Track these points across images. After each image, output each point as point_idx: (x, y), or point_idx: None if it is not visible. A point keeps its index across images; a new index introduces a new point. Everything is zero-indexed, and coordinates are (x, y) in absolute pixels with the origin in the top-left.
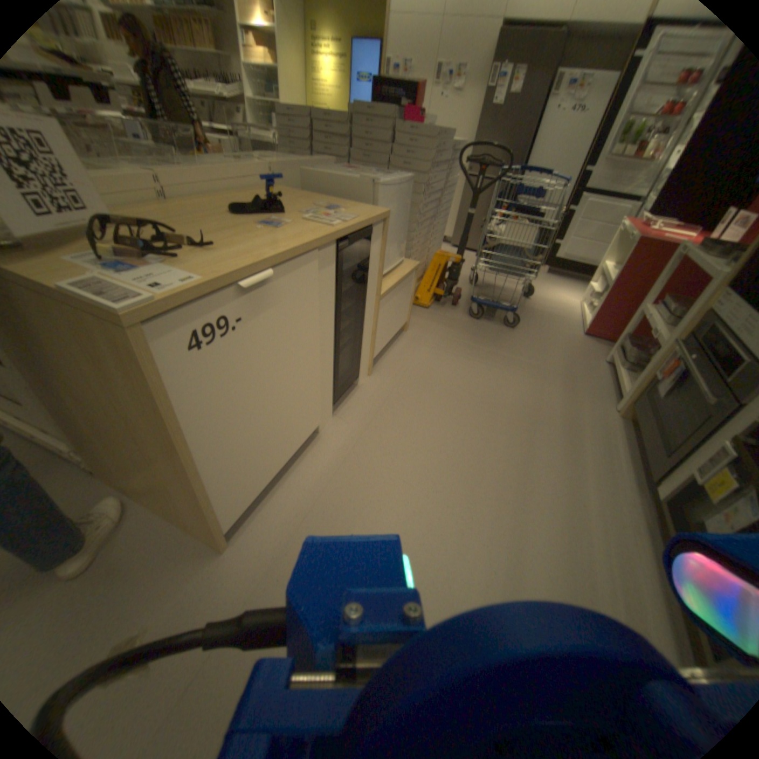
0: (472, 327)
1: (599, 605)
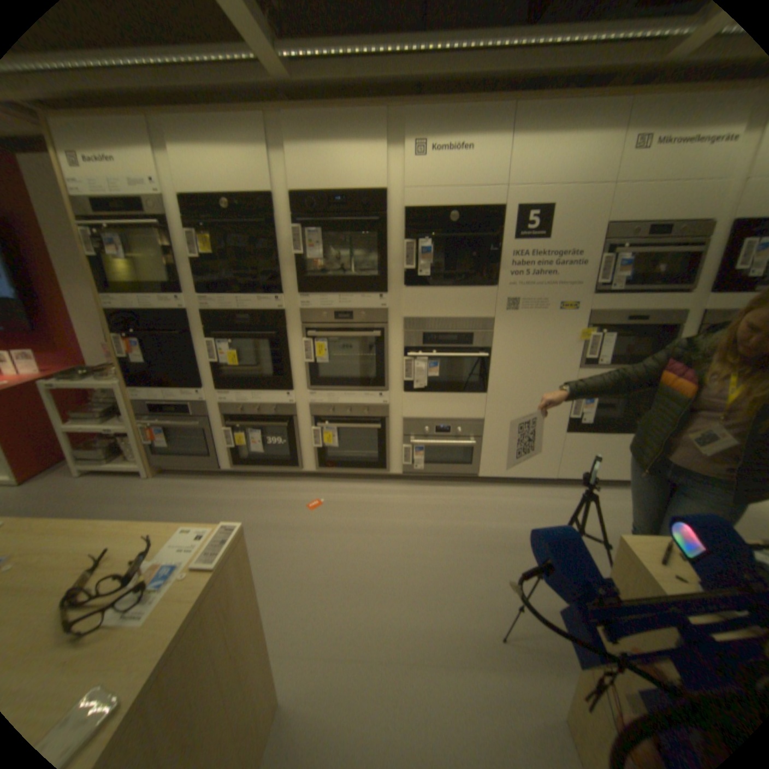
0: None
1: (278, 501)
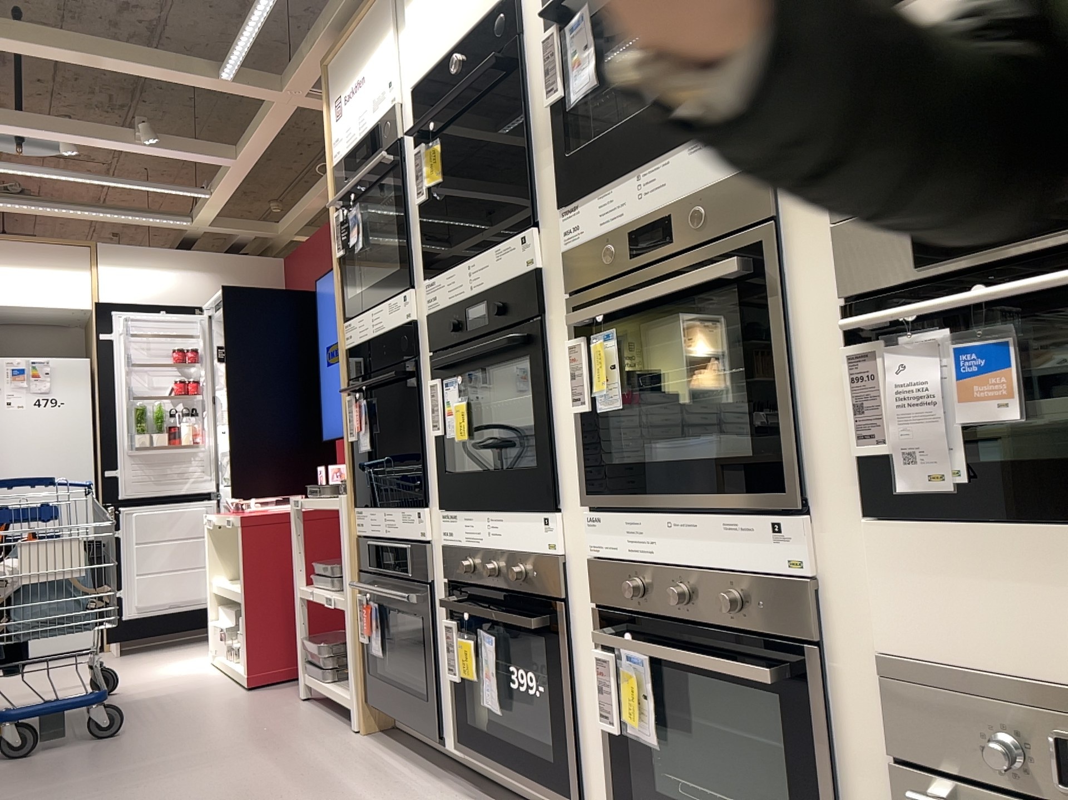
0: (26, 770)
1: None
